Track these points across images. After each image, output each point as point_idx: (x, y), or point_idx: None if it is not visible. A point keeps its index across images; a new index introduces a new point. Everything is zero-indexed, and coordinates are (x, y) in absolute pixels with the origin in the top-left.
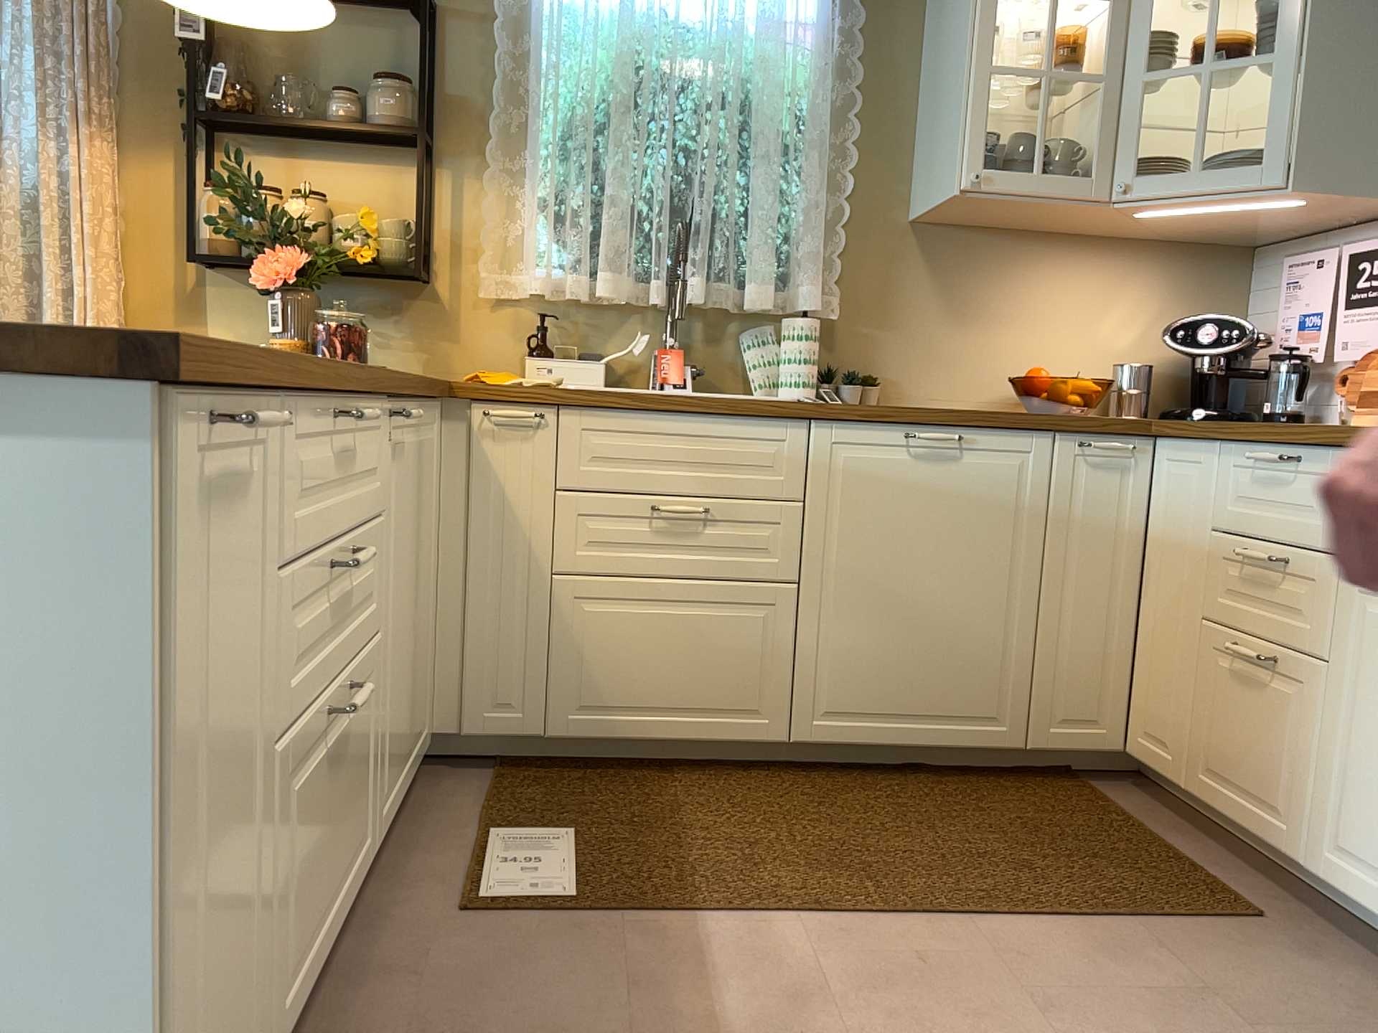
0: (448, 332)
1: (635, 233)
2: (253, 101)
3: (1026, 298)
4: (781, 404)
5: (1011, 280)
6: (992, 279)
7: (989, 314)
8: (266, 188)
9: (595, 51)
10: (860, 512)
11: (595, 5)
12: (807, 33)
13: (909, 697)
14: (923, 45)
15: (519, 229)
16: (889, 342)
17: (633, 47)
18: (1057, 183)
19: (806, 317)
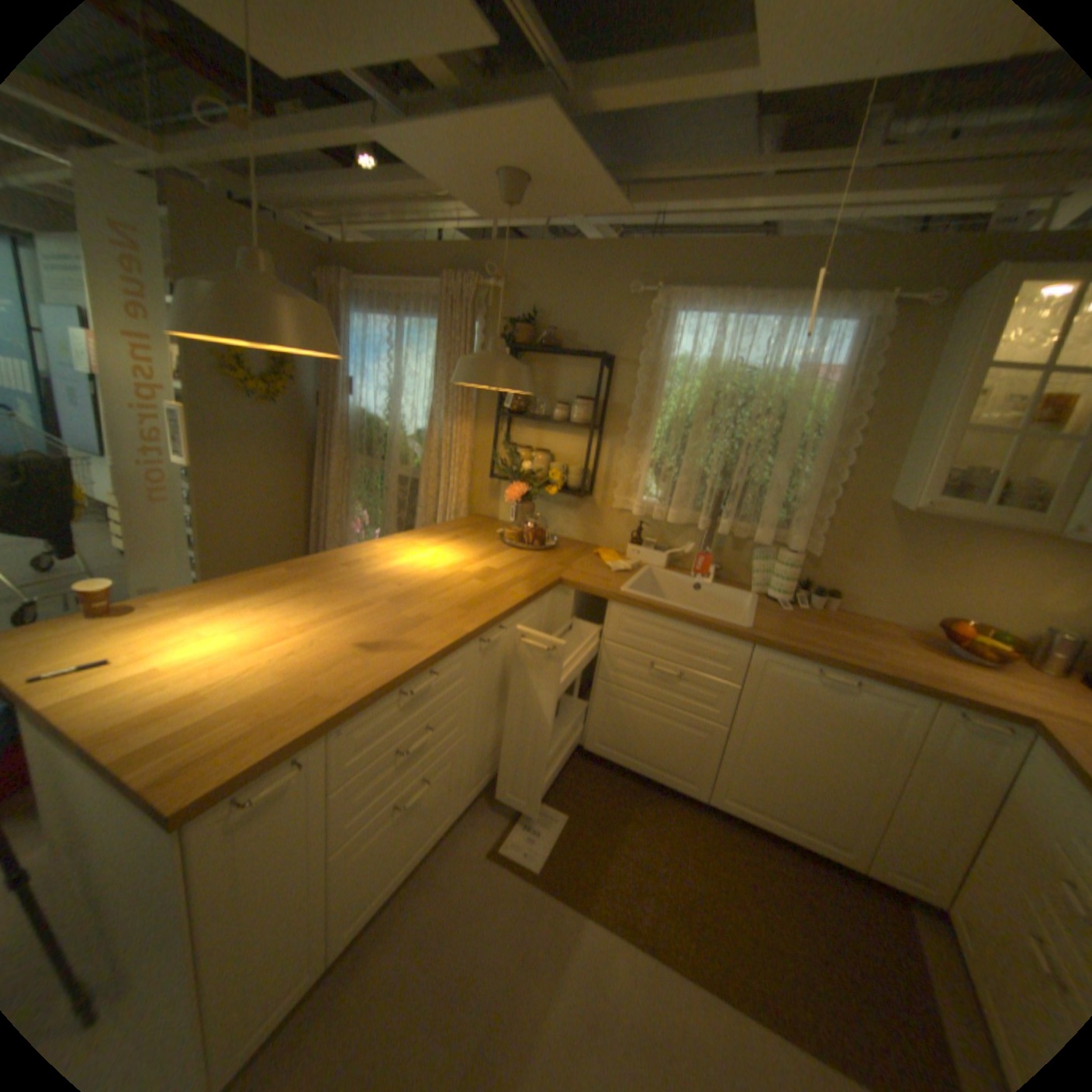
0: (595, 521)
1: (696, 488)
2: (522, 406)
3: (979, 565)
4: (736, 632)
5: (969, 551)
6: (951, 547)
7: (943, 569)
8: (526, 442)
9: (694, 382)
10: (777, 705)
11: (695, 358)
12: (837, 373)
13: (788, 814)
14: (932, 380)
15: (637, 476)
16: (855, 572)
17: (714, 381)
18: (1009, 515)
19: (799, 548)
